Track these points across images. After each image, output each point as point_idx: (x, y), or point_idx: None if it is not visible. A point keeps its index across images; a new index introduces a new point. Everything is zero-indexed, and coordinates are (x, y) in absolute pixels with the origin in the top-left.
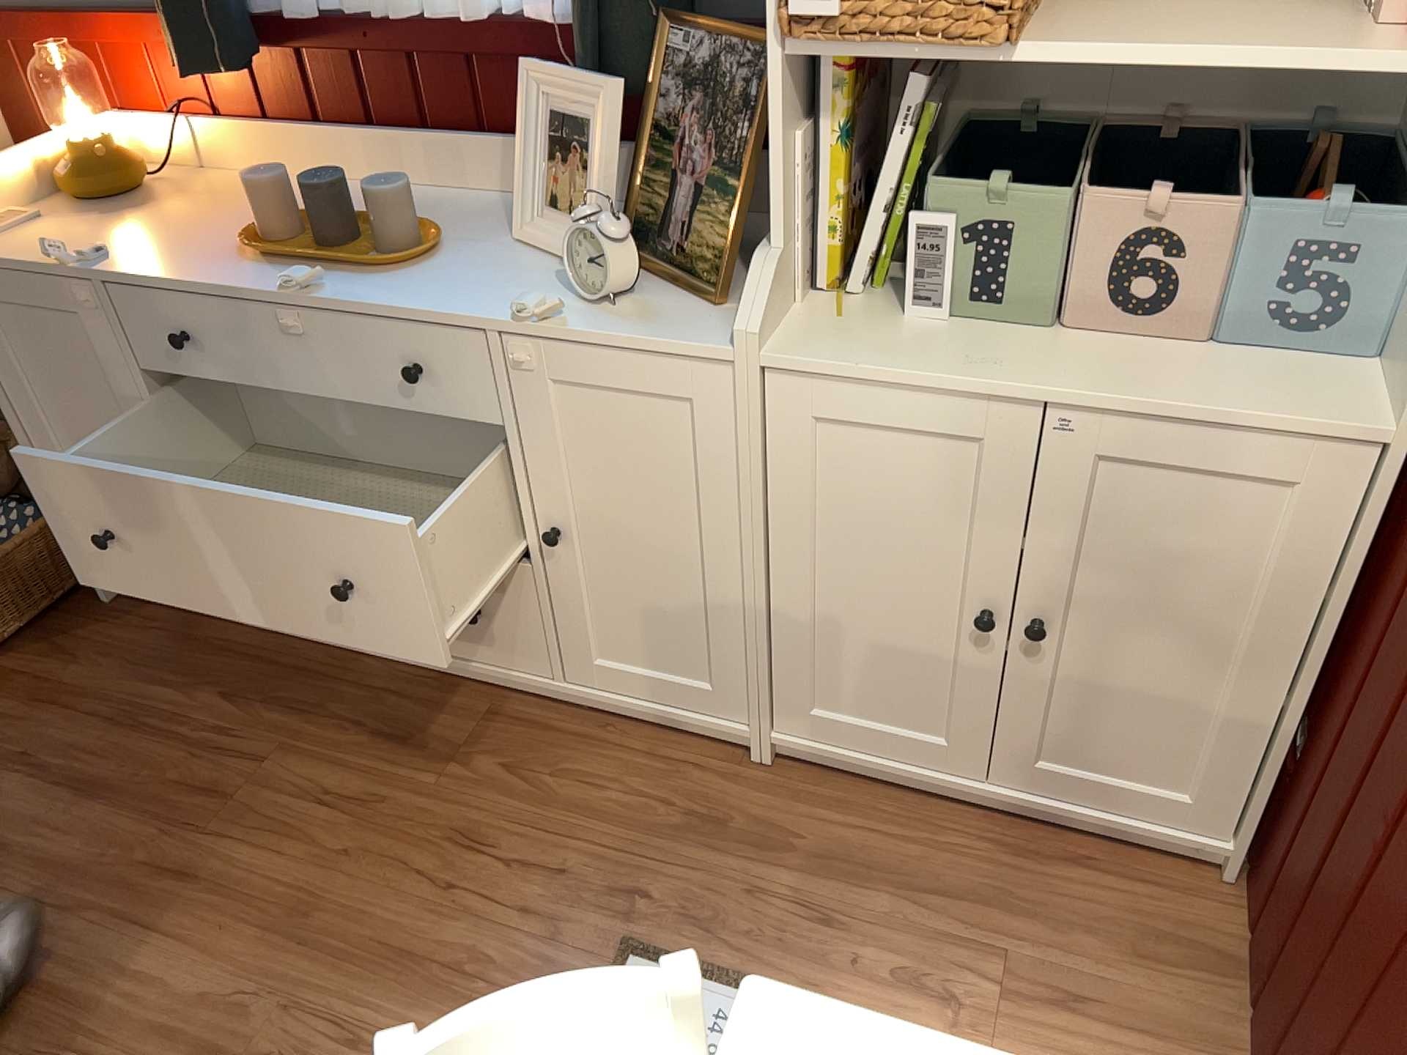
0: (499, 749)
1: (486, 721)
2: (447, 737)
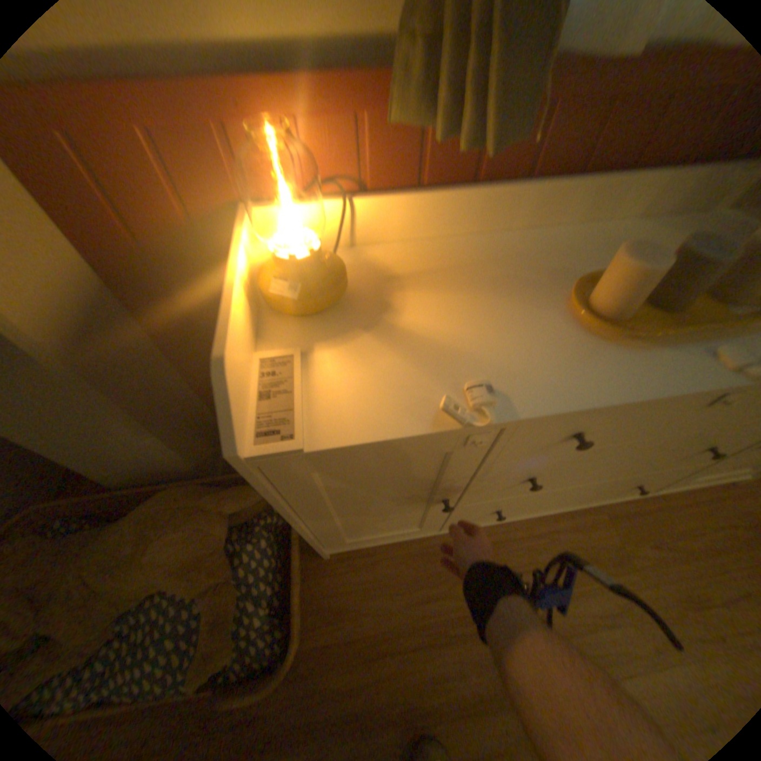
0: (643, 542)
1: (618, 529)
2: (614, 550)
